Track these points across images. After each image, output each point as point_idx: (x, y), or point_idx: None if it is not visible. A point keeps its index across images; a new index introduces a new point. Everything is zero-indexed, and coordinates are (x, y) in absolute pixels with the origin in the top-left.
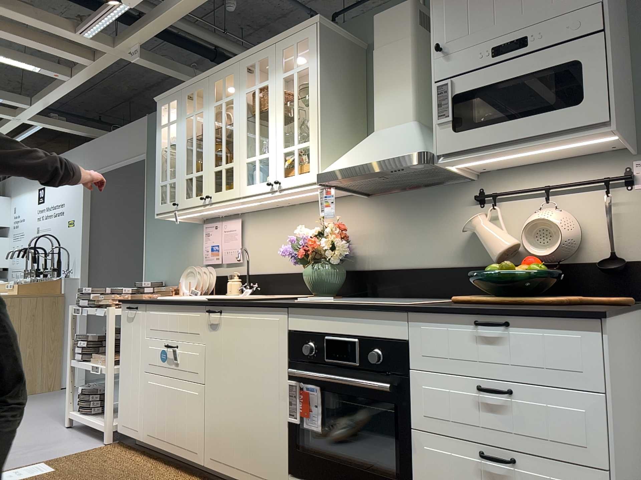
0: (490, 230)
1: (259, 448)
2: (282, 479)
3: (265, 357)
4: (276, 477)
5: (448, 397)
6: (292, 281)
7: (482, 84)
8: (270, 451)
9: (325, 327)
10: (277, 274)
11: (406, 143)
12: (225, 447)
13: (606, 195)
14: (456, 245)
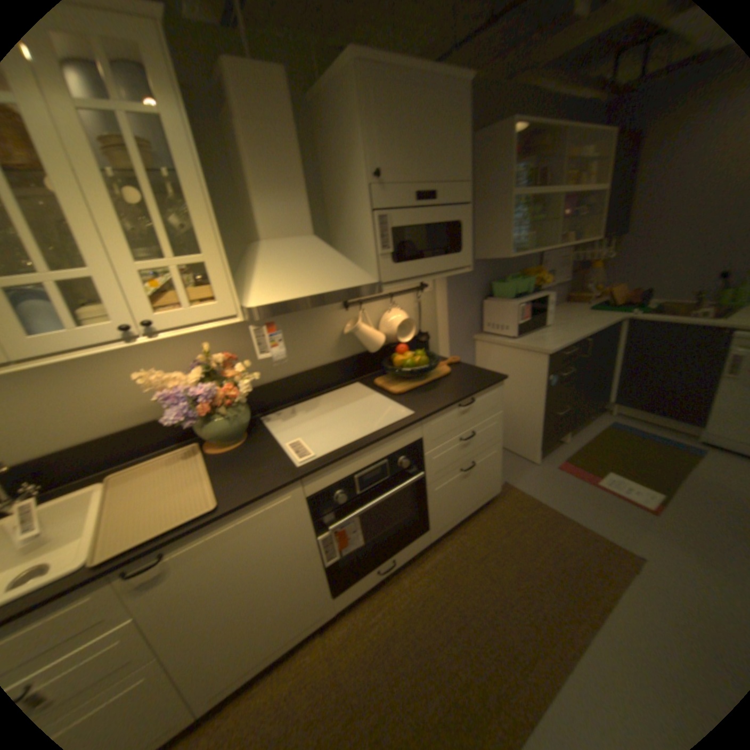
0: (371, 330)
1: (293, 615)
2: (327, 608)
3: (279, 541)
4: (320, 614)
5: (447, 454)
6: (120, 442)
7: (412, 223)
8: (309, 604)
9: (353, 468)
10: (73, 446)
11: (347, 267)
12: (236, 664)
13: (416, 297)
14: (333, 344)
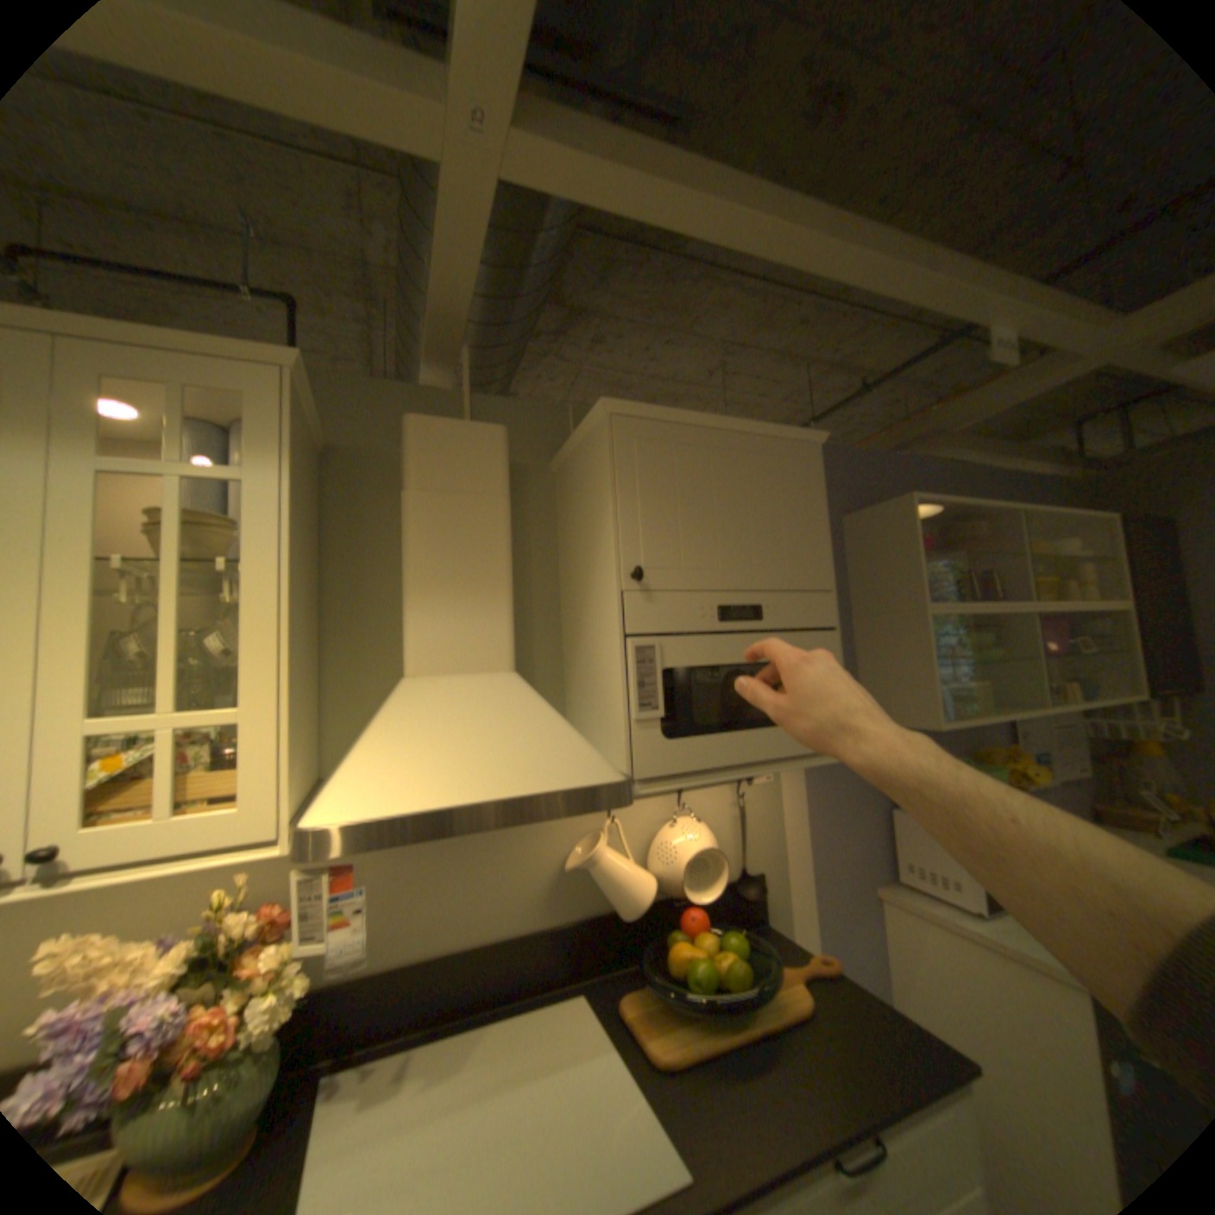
0: (623, 867)
1: None
2: None
3: None
4: None
5: None
6: None
7: (707, 661)
8: None
9: None
10: None
11: (556, 743)
12: None
13: (734, 794)
14: (536, 888)
